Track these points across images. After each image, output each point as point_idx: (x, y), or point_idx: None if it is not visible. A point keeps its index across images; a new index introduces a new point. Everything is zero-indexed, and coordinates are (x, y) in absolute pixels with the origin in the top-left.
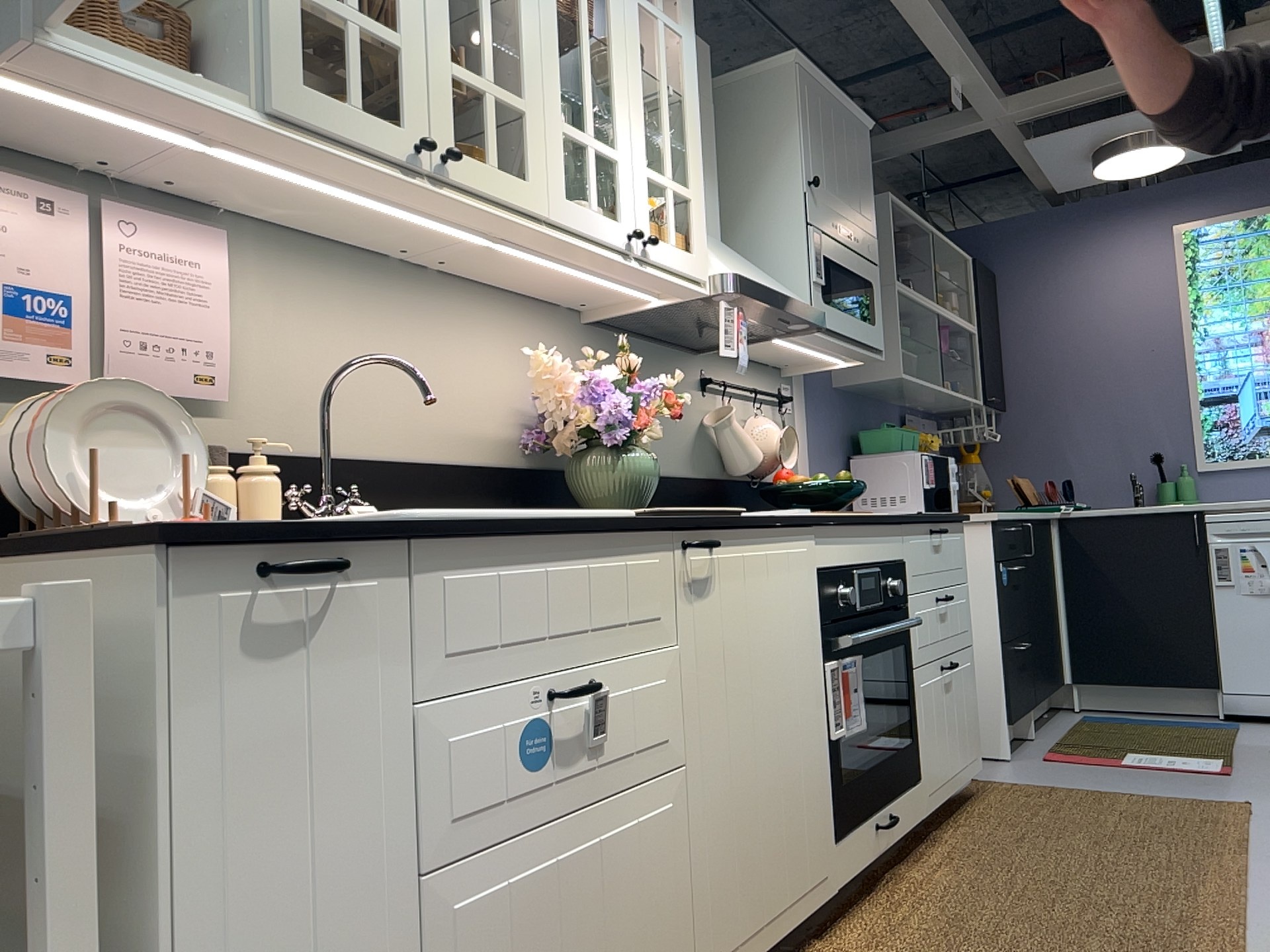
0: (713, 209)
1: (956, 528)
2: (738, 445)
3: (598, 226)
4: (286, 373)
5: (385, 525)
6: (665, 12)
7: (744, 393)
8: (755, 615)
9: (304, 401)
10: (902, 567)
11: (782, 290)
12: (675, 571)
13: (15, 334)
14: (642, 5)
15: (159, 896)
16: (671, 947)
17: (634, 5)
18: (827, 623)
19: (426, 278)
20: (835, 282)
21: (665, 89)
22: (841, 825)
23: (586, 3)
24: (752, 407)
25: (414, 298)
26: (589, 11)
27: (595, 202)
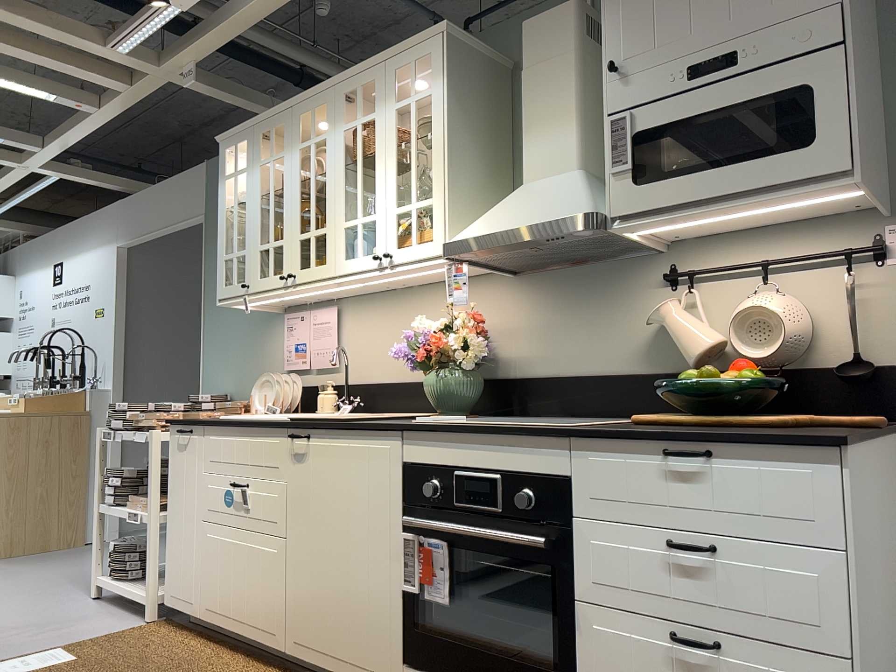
0: (561, 149)
1: (783, 454)
2: (676, 338)
3: (359, 263)
4: (357, 351)
5: (197, 421)
6: (415, 93)
7: (756, 269)
8: (335, 480)
9: (362, 362)
10: (561, 484)
11: (529, 218)
12: (286, 447)
13: (295, 357)
14: (396, 108)
15: (168, 495)
16: (272, 612)
17: (390, 115)
18: (410, 505)
19: (410, 290)
20: (692, 139)
21: (412, 145)
22: (411, 658)
23: (370, 139)
24: (770, 282)
25: (405, 303)
26: (378, 138)
27: (359, 251)
